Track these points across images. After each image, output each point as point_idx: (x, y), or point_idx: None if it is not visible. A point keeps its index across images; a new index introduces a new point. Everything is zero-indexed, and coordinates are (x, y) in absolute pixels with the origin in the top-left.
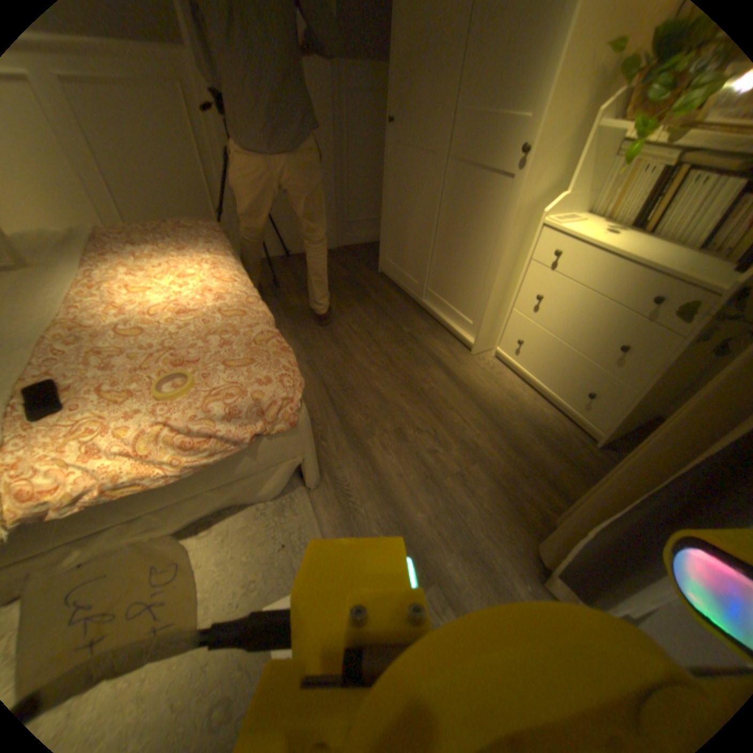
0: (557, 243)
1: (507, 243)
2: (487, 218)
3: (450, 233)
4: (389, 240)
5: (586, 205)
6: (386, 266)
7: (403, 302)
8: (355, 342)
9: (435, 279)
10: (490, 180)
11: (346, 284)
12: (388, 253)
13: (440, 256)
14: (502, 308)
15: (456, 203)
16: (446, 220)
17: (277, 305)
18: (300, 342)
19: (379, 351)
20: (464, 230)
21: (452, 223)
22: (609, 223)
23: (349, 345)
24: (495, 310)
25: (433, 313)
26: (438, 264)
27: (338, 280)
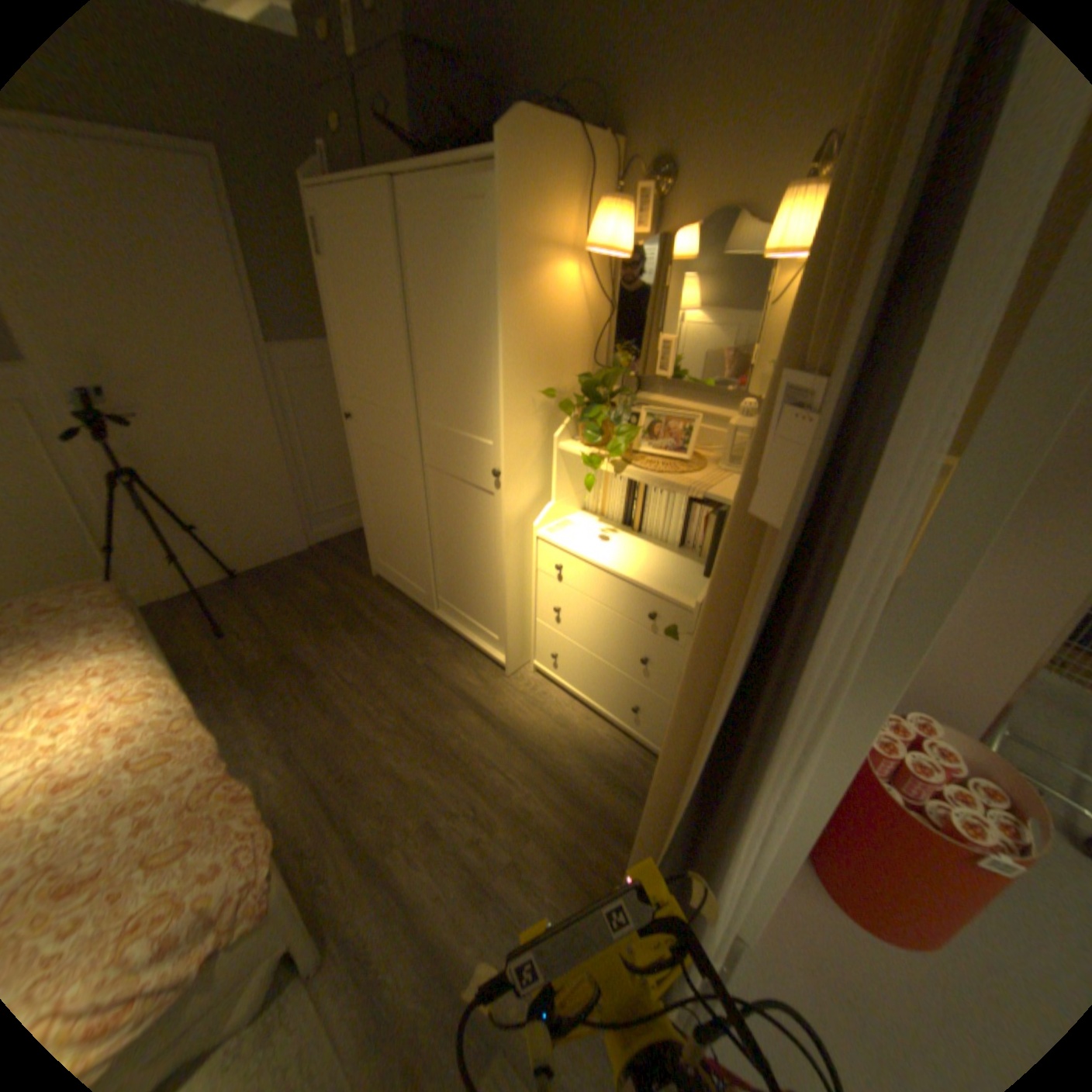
0: (555, 556)
1: (506, 559)
2: (481, 529)
3: (447, 539)
4: (378, 539)
5: (576, 506)
6: (381, 568)
7: (411, 617)
8: (351, 699)
9: (445, 587)
10: (473, 493)
11: (329, 606)
12: (380, 554)
13: (442, 562)
14: (525, 617)
15: (444, 510)
16: (439, 525)
17: (224, 667)
18: (268, 722)
19: (386, 704)
20: (460, 537)
21: (446, 529)
22: (600, 525)
23: (342, 707)
24: (517, 623)
25: (452, 626)
26: (443, 570)
27: (316, 600)
